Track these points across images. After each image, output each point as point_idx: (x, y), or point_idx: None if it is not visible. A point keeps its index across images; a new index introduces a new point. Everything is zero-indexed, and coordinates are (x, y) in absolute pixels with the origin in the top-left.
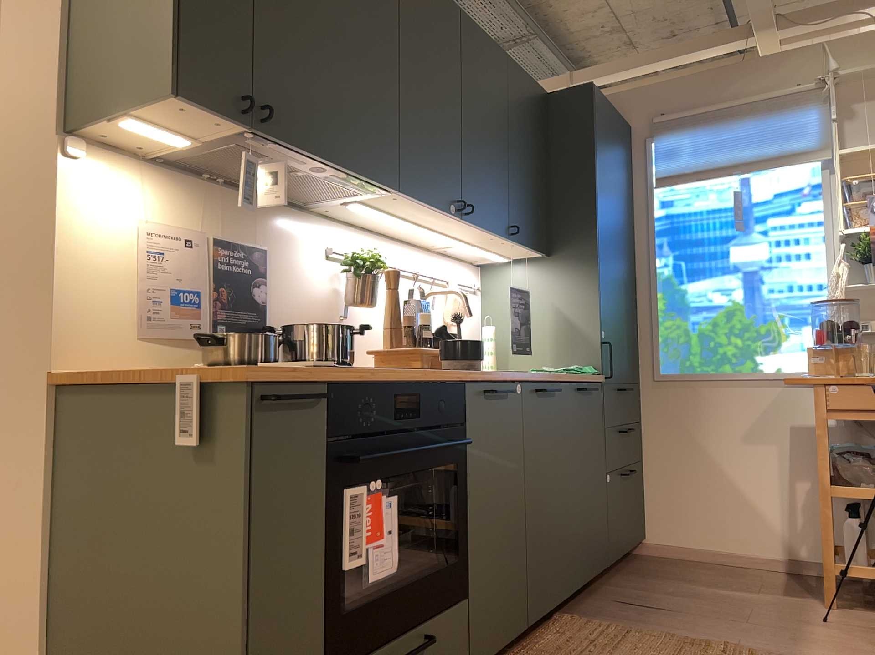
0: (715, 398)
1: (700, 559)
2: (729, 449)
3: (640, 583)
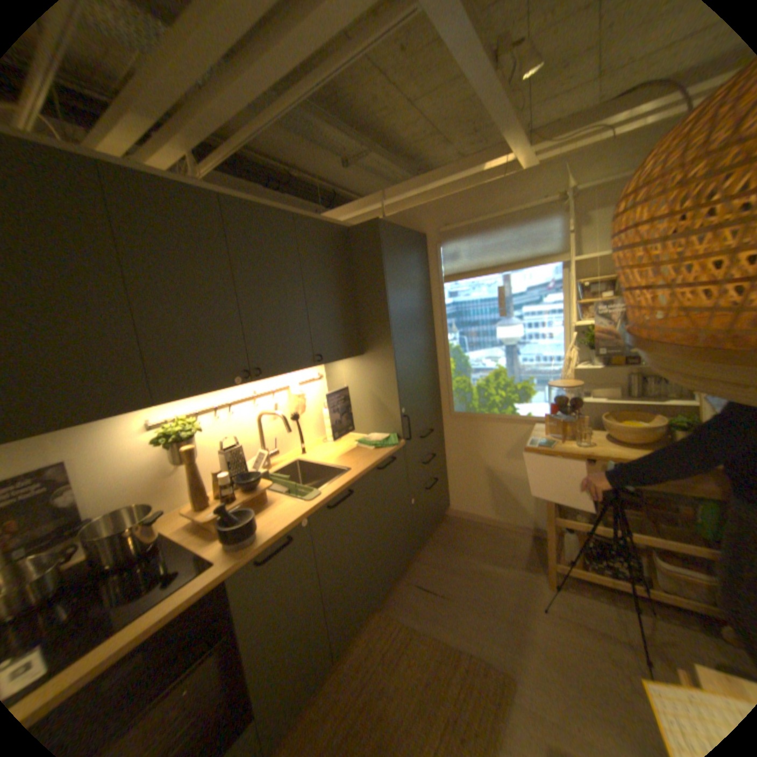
0: (488, 430)
1: (481, 523)
2: (497, 462)
3: (436, 559)
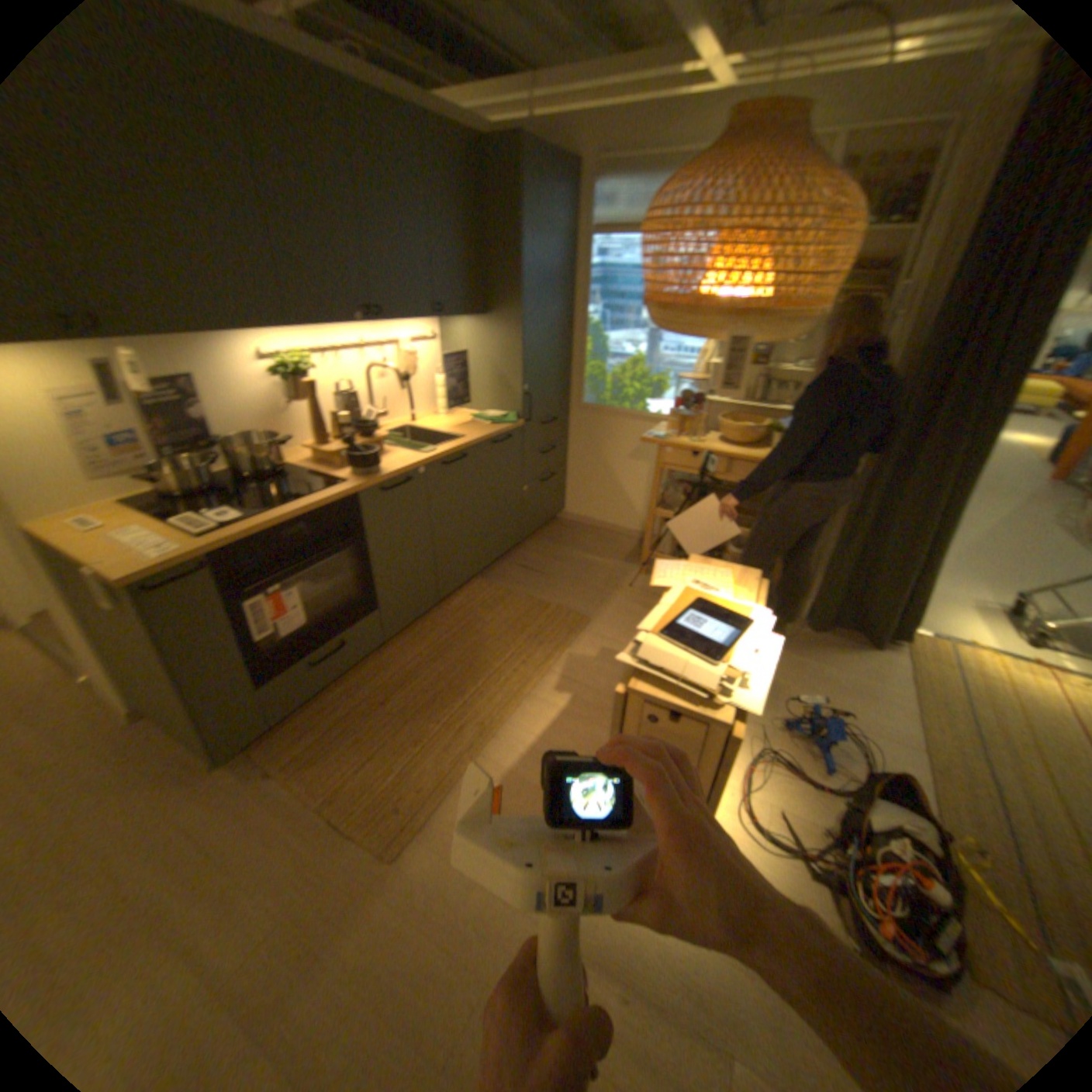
0: (616, 427)
1: (593, 526)
2: (619, 463)
3: (542, 549)
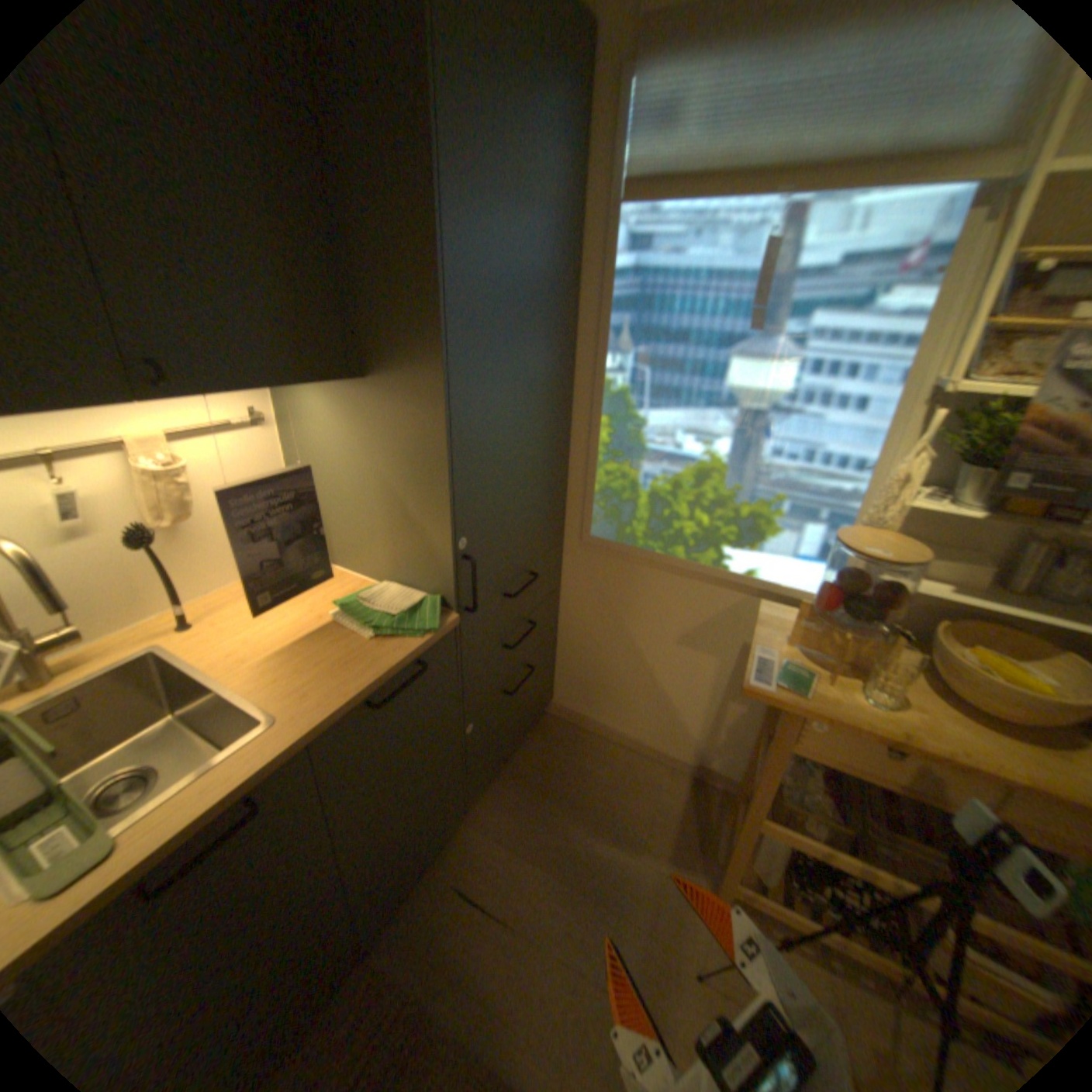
0: (655, 585)
1: (604, 737)
2: (658, 646)
3: (509, 818)
